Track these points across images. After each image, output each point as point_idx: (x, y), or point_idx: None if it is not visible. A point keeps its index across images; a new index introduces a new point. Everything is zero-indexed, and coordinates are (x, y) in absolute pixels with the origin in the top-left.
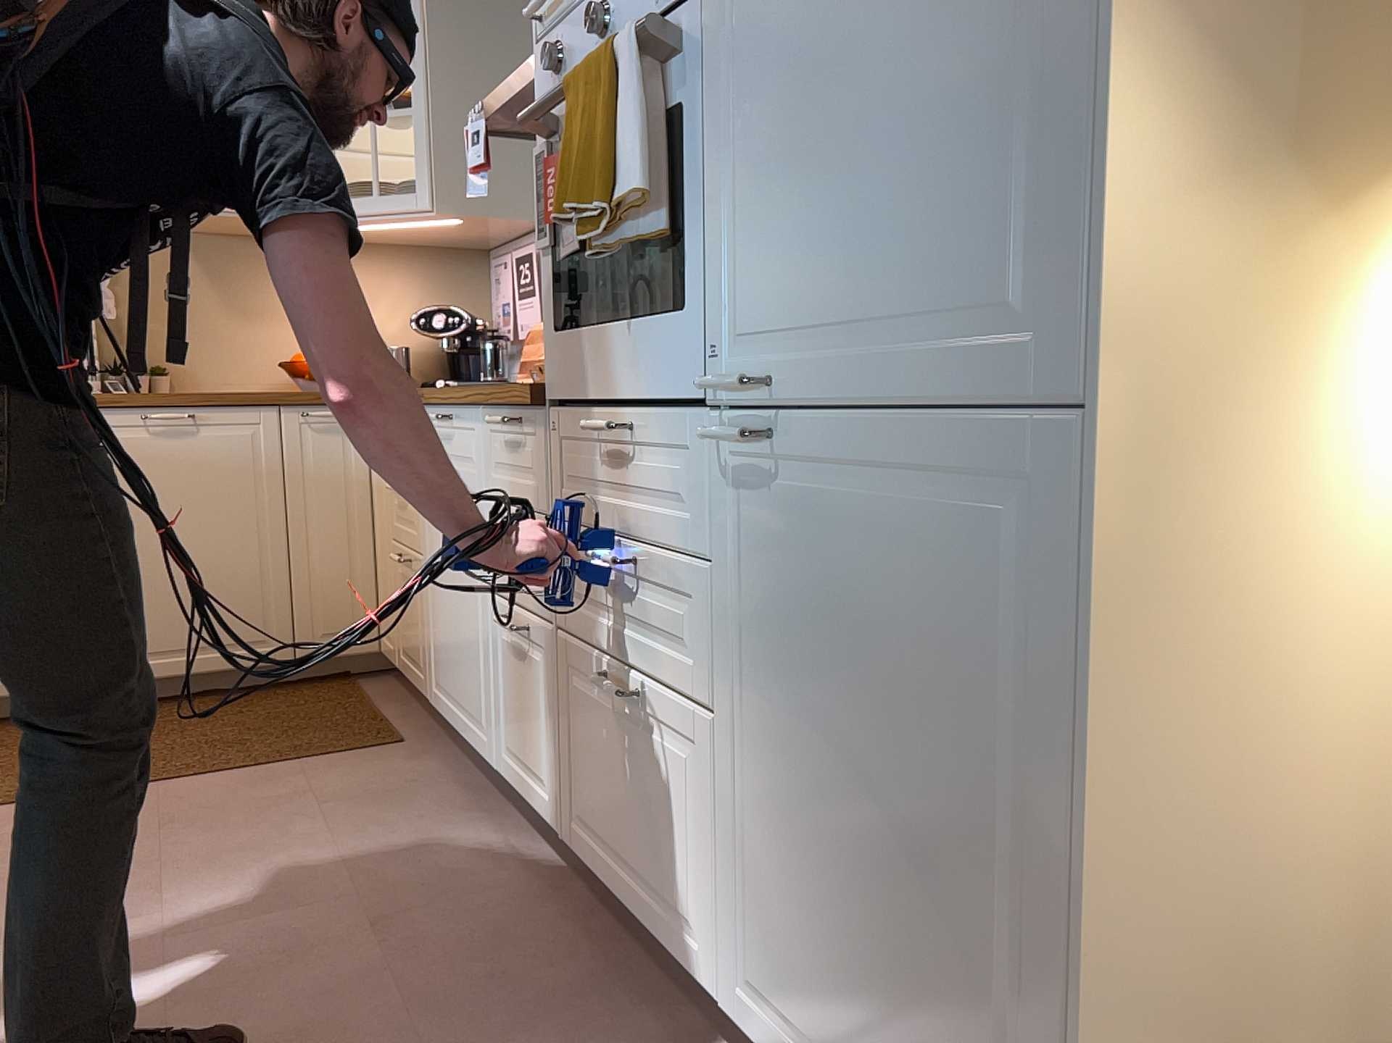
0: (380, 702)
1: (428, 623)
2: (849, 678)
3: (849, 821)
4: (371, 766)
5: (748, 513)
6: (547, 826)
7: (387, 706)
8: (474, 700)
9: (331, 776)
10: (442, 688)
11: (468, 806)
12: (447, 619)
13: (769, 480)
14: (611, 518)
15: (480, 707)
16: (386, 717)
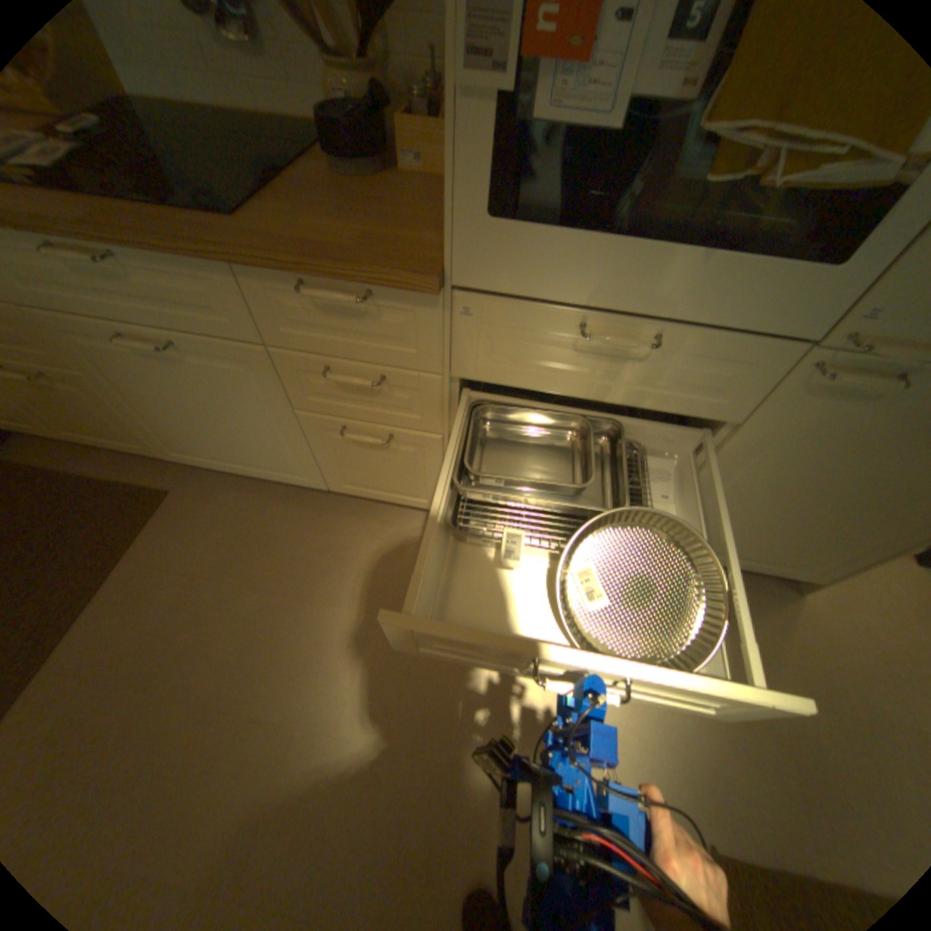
0: (65, 467)
1: (132, 419)
2: (856, 471)
3: (804, 506)
4: (182, 525)
5: (807, 404)
6: (416, 507)
7: (79, 467)
8: (271, 461)
9: (171, 553)
10: (191, 454)
11: (304, 510)
12: (186, 419)
13: (855, 391)
14: (574, 386)
15: (287, 464)
16: (101, 477)
